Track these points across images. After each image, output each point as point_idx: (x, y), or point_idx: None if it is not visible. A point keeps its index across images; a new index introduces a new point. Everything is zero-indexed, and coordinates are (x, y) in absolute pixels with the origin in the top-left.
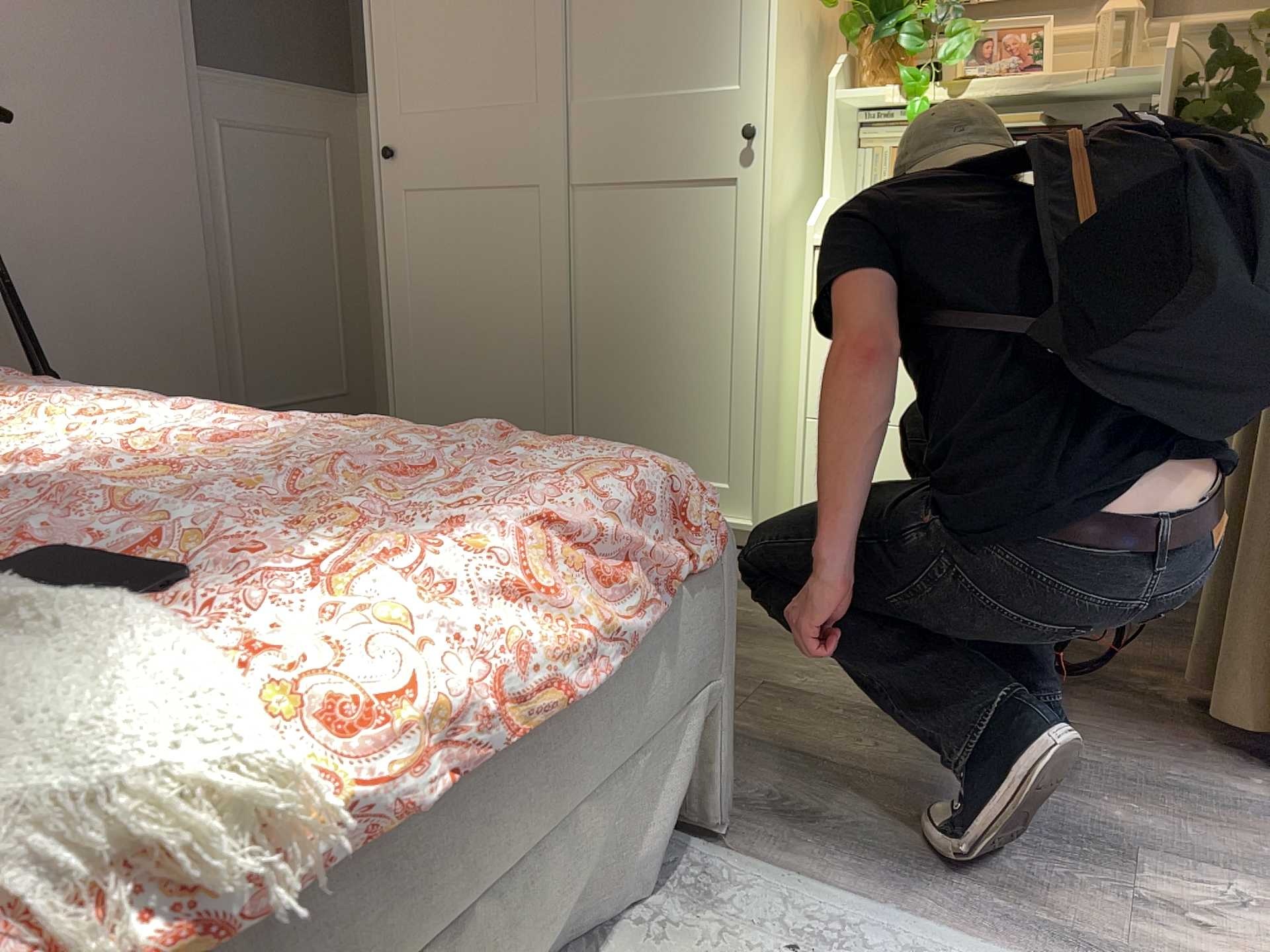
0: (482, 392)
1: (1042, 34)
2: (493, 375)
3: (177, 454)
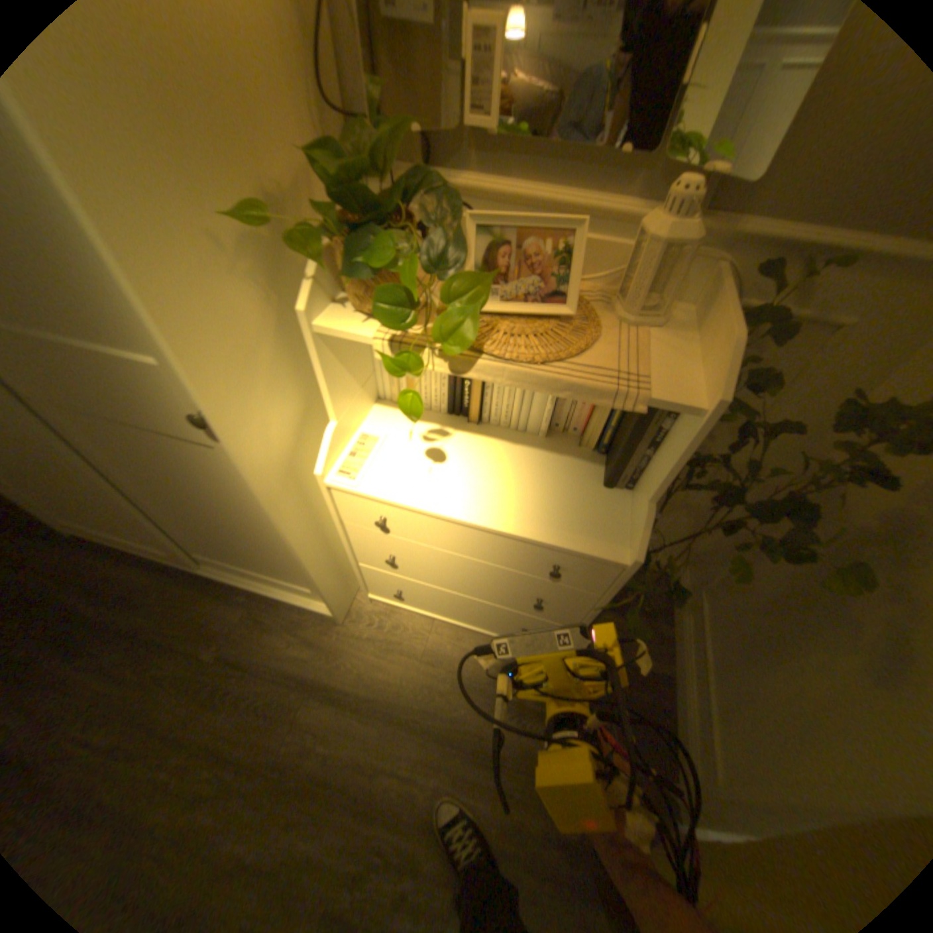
0: (82, 508)
1: (574, 239)
2: (82, 503)
3: None
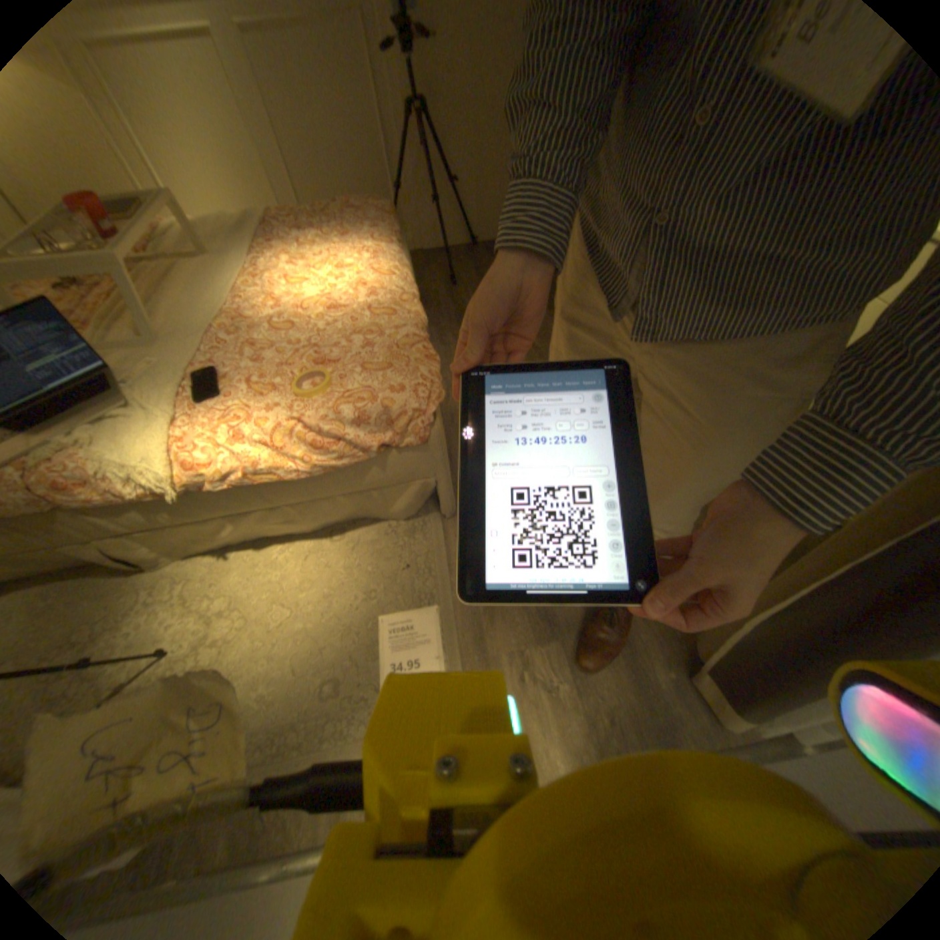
0: None
1: None
2: None
3: (321, 307)
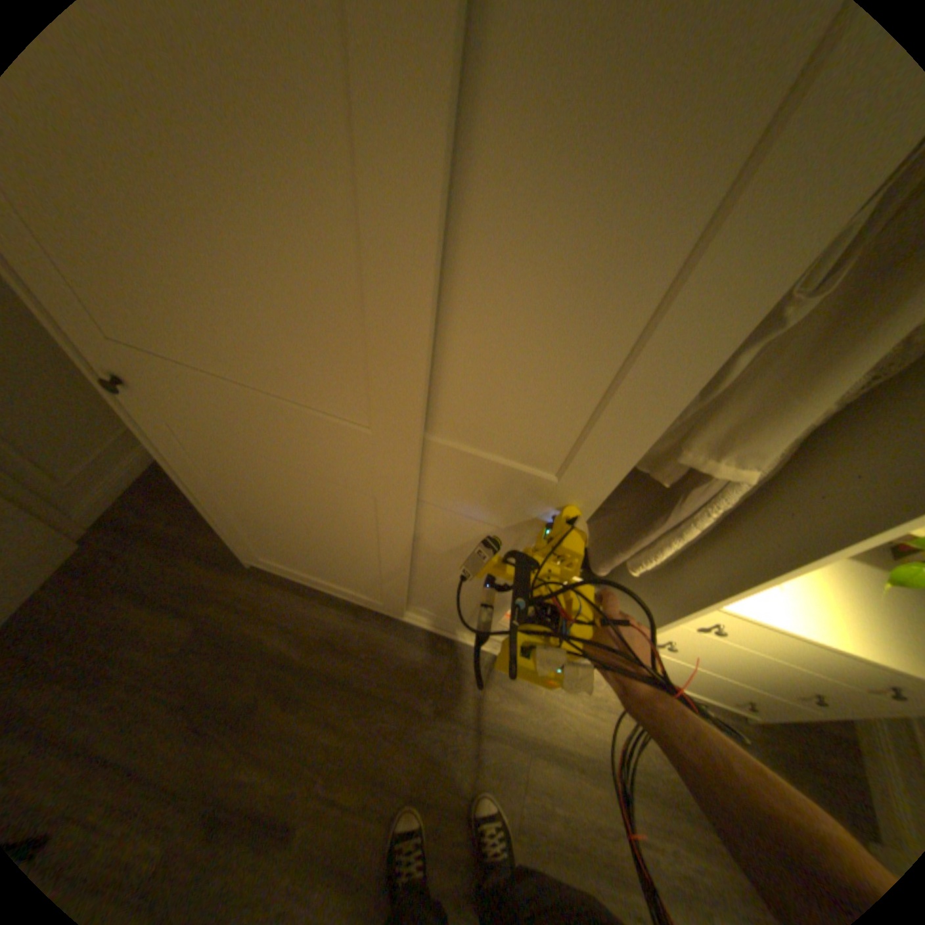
0: (315, 561)
1: None
2: (327, 559)
3: None
